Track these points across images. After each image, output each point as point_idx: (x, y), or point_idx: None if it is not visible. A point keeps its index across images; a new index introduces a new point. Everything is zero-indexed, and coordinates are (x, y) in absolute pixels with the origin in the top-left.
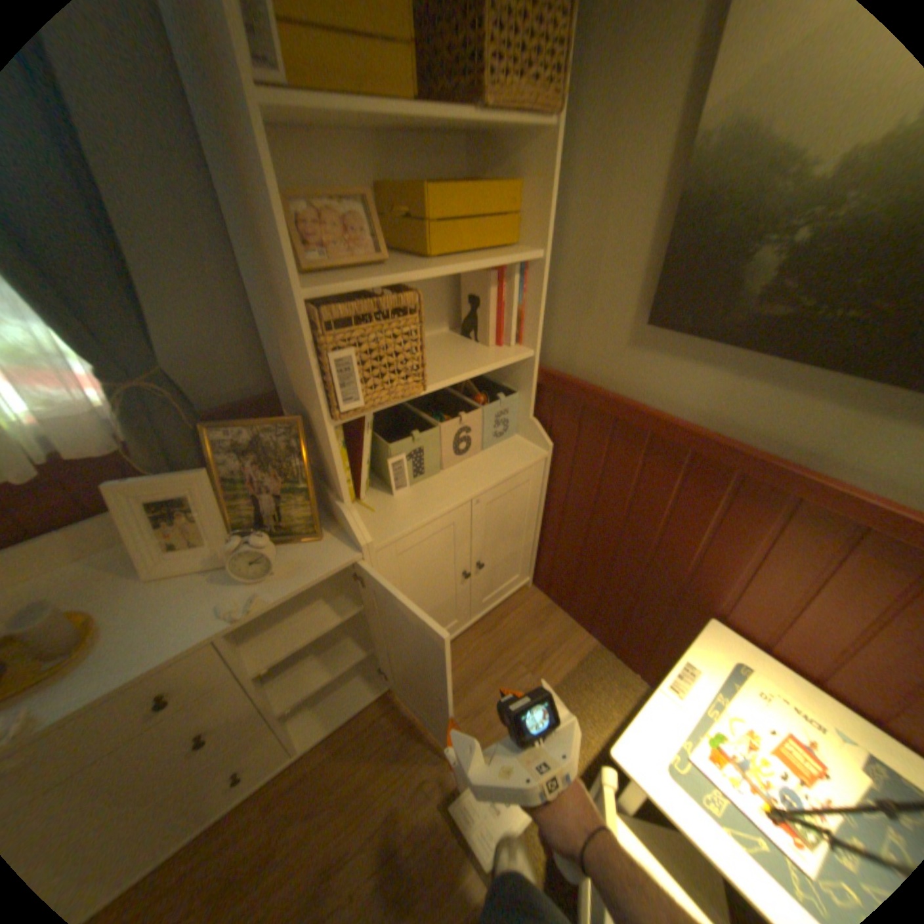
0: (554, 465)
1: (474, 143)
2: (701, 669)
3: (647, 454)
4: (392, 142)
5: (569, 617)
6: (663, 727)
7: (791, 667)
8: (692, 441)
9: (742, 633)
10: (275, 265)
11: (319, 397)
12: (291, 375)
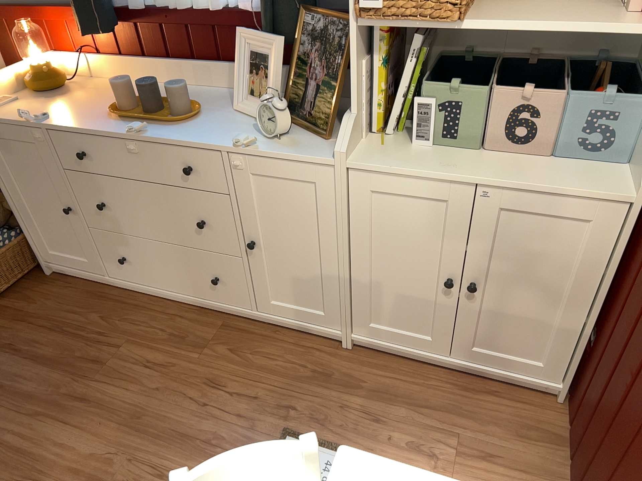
0: (637, 223)
1: None
2: None
3: None
4: None
5: (565, 461)
6: None
7: None
8: None
9: None
10: None
11: None
12: None
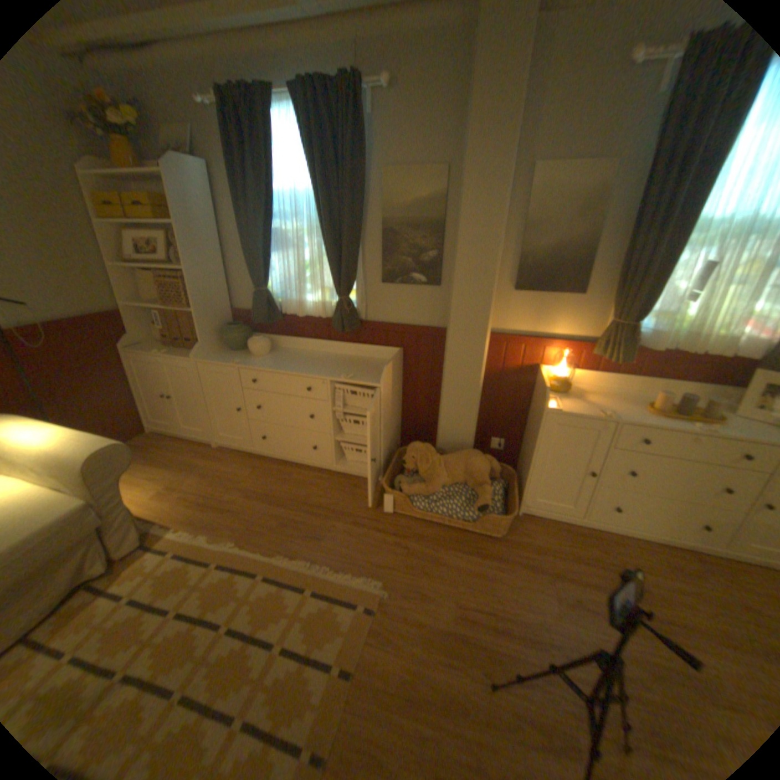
0: None
1: None
2: None
3: None
4: None
5: None
6: None
7: None
8: None
9: None
10: None
11: None
12: None
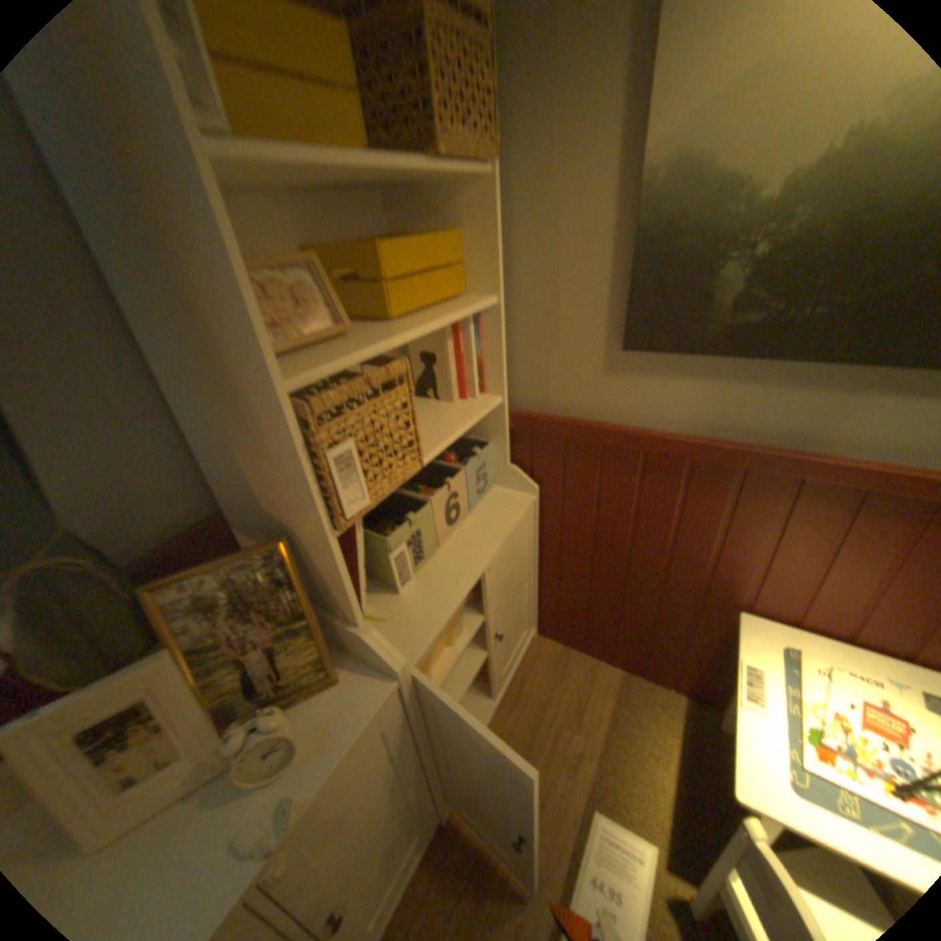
0: (541, 506)
1: (392, 196)
2: (759, 667)
3: (643, 472)
4: (311, 199)
5: (585, 655)
6: (763, 743)
7: (822, 634)
8: (690, 450)
9: (769, 616)
10: (236, 355)
11: (316, 506)
12: (256, 487)
